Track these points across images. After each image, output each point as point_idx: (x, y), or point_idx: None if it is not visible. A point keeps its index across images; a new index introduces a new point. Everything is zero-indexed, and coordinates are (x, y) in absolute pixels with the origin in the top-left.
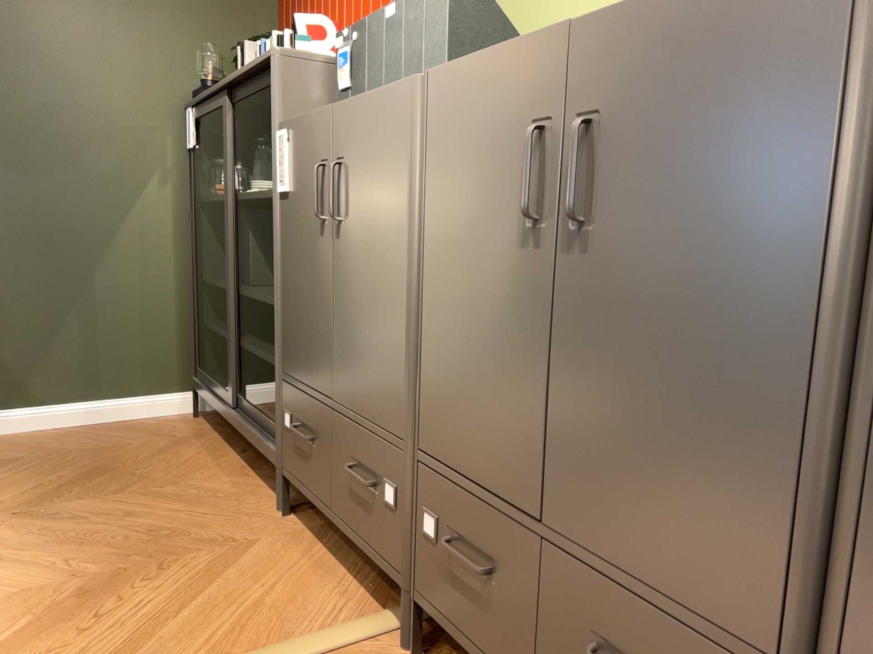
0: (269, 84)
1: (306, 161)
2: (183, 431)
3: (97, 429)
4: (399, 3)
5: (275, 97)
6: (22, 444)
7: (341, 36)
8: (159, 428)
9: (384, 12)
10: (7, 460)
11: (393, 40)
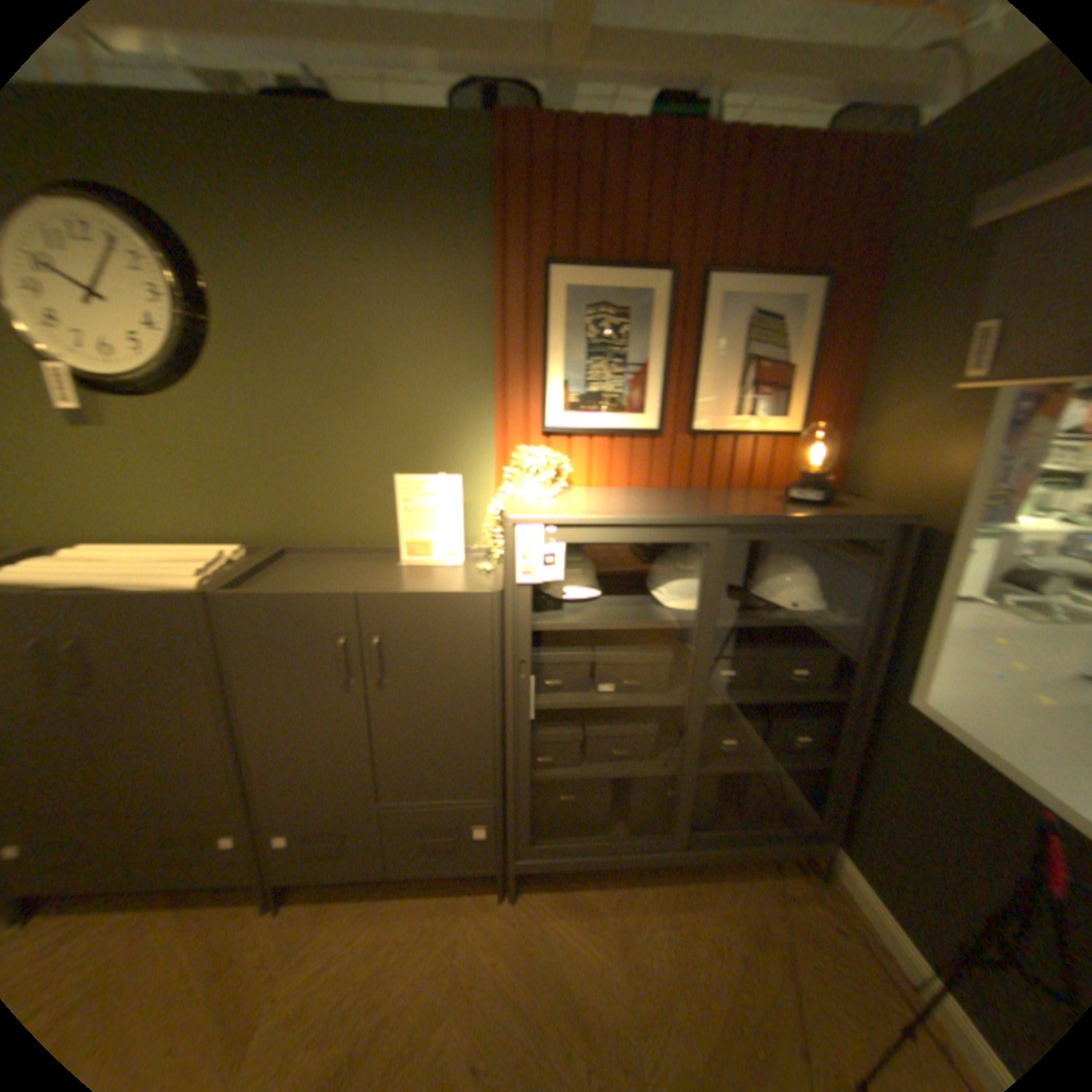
0: None
1: None
2: None
3: None
4: None
5: None
6: None
7: None
8: None
9: None
10: None
11: None
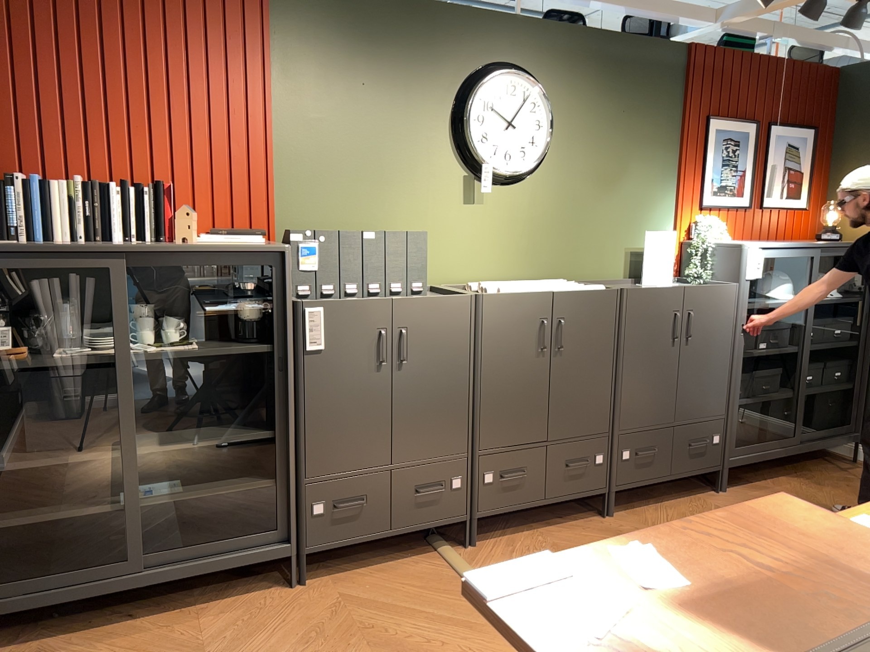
0: (246, 262)
1: (353, 328)
2: None
3: None
4: (379, 232)
5: (288, 280)
6: None
7: (300, 231)
8: None
9: (361, 231)
10: None
11: (372, 250)
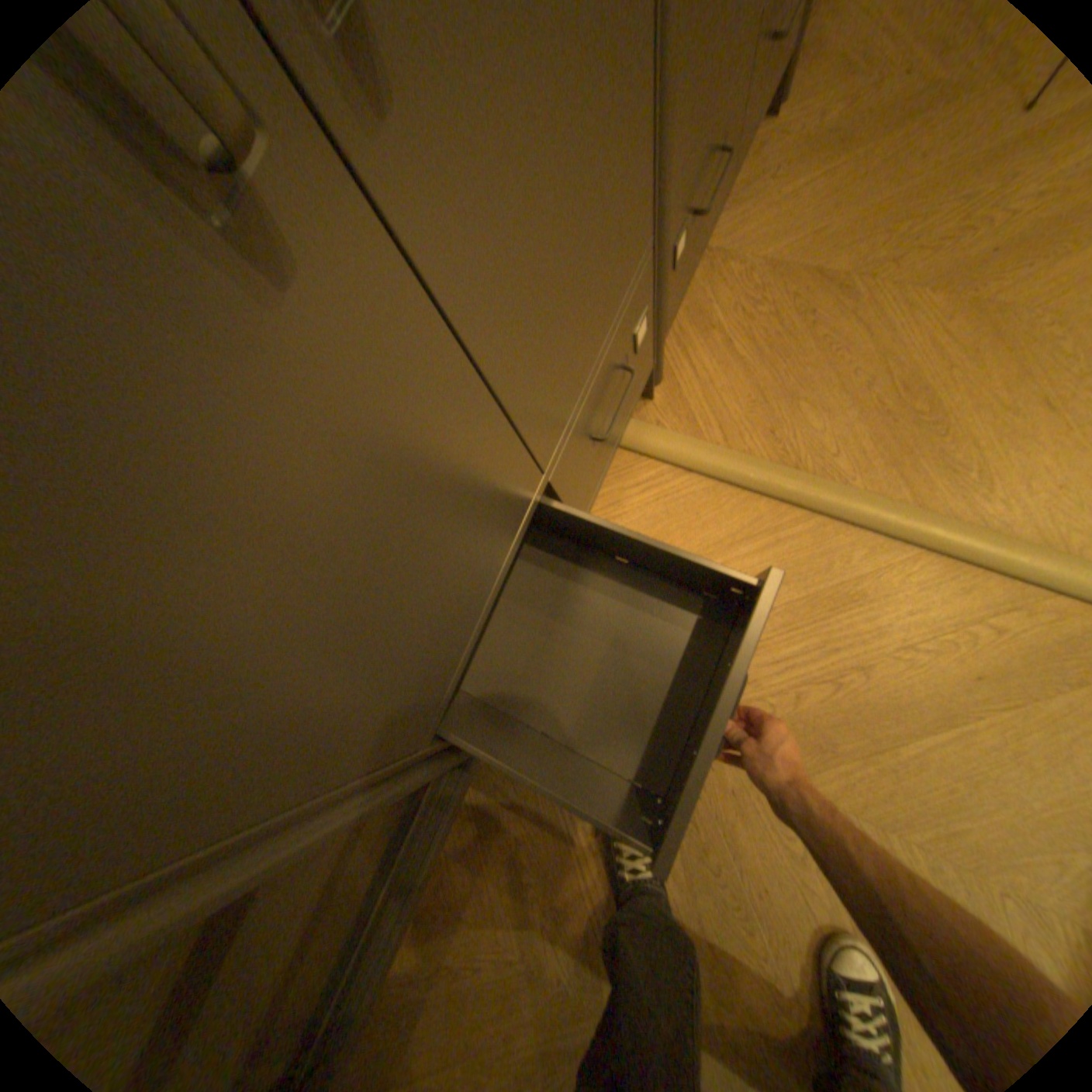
0: None
1: None
2: None
3: None
4: None
5: None
6: None
7: None
8: None
9: None
10: None
11: None
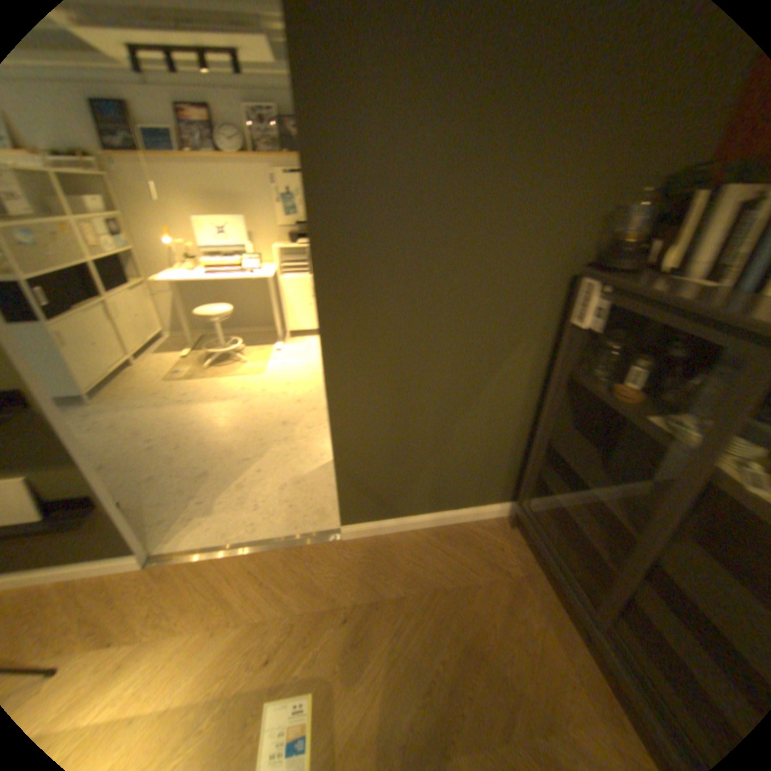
0: None
1: None
2: (512, 560)
3: (442, 538)
4: None
5: None
6: (395, 561)
7: None
8: (490, 550)
9: None
10: (393, 603)
11: None
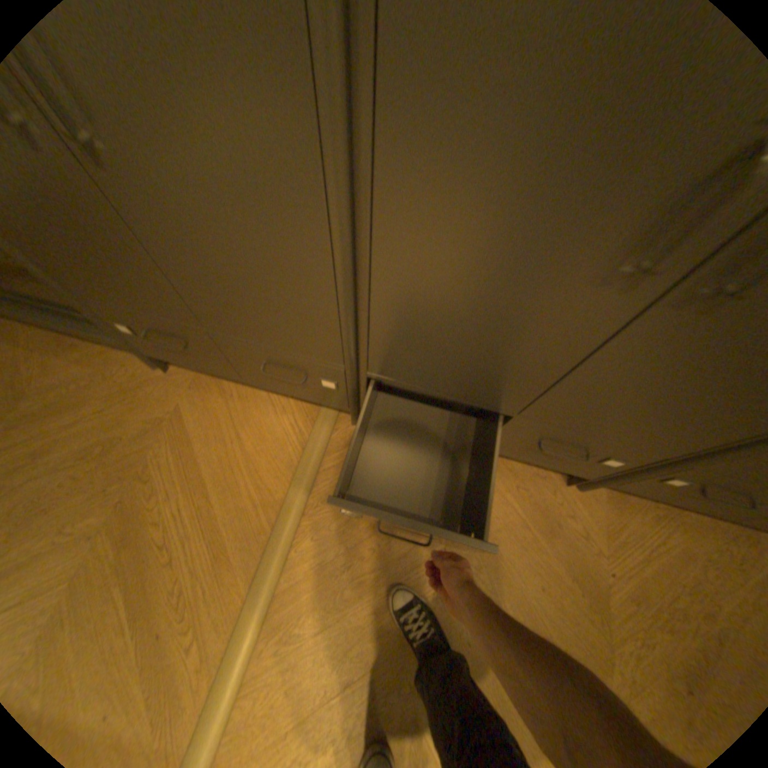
0: None
1: None
2: None
3: None
4: None
5: None
6: None
7: None
8: None
9: None
10: None
11: None
